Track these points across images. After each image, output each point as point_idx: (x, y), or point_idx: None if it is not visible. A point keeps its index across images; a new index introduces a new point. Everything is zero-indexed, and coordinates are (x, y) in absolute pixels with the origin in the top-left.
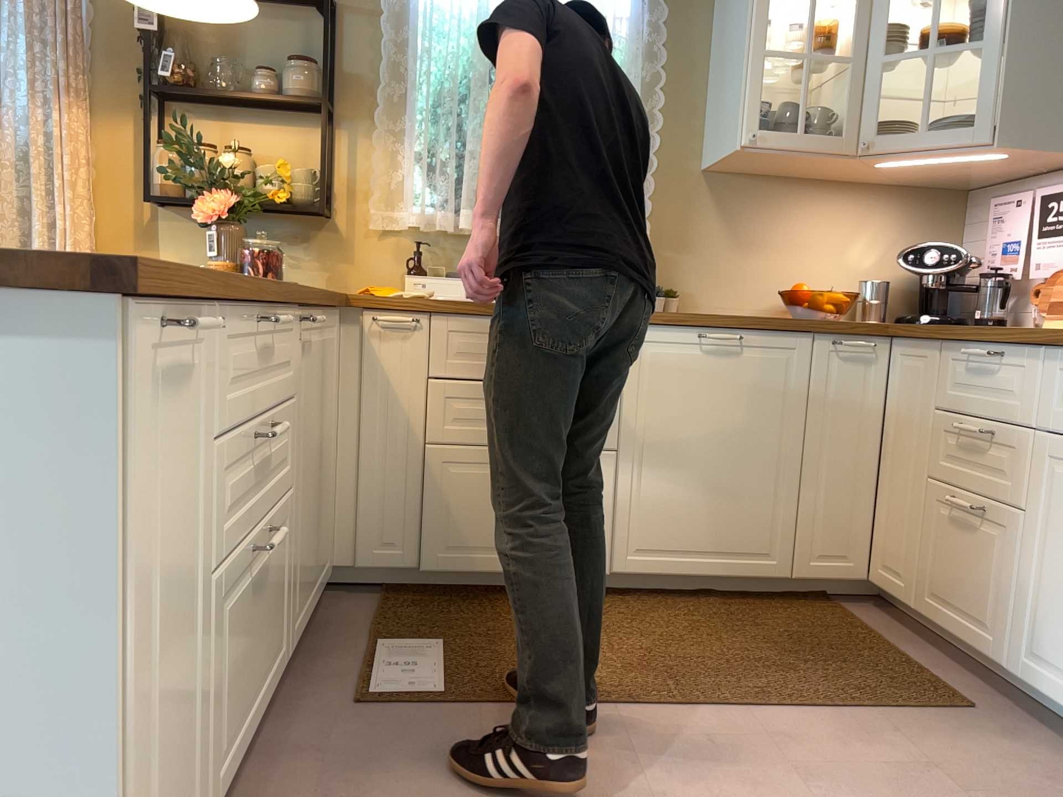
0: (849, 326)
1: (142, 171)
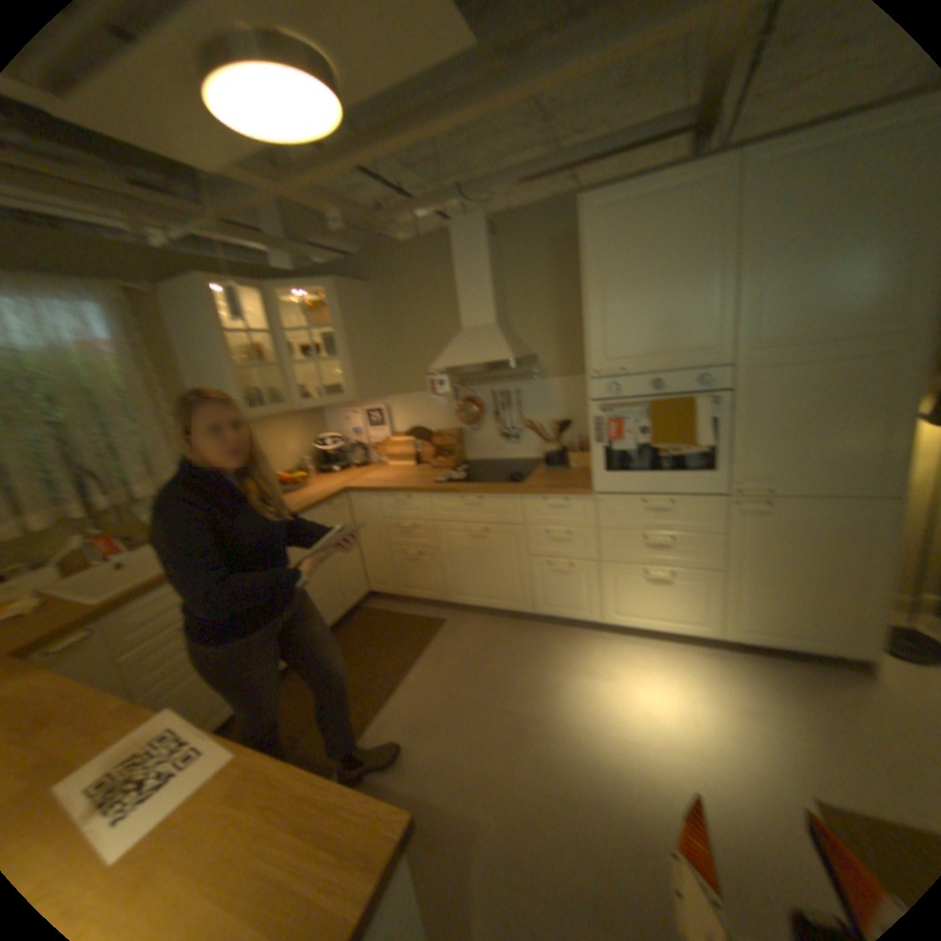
0: (334, 497)
1: None
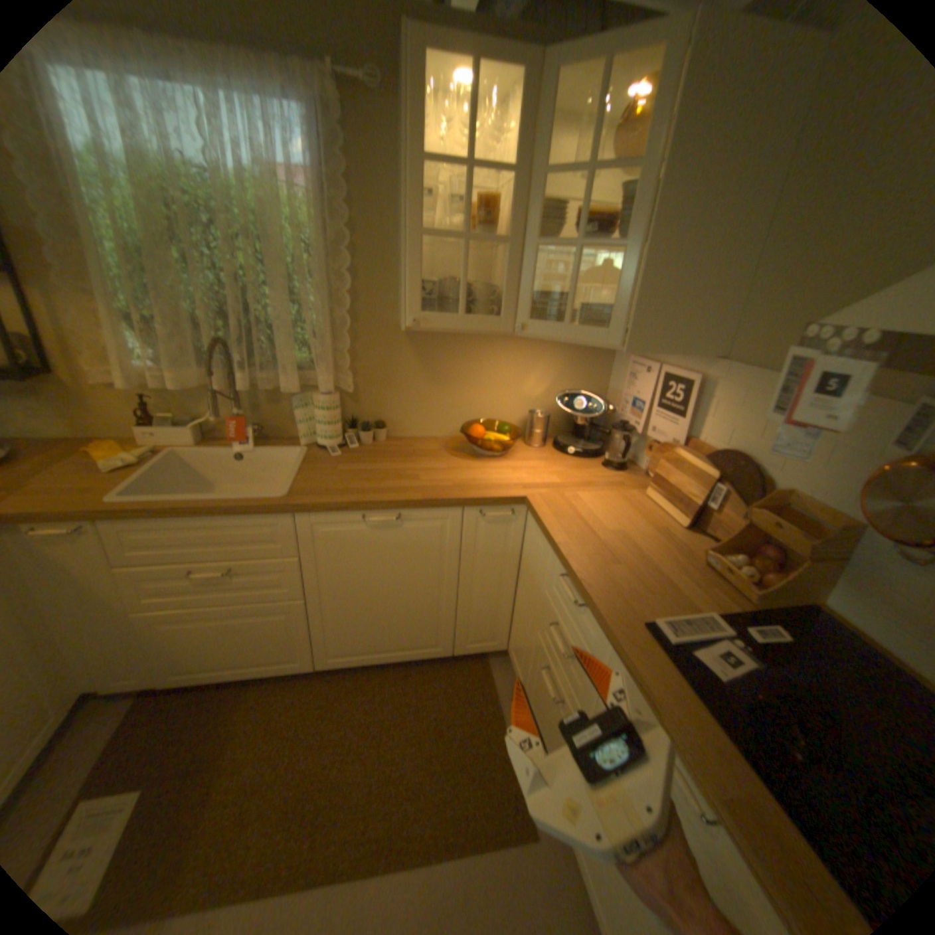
0: (491, 501)
1: None
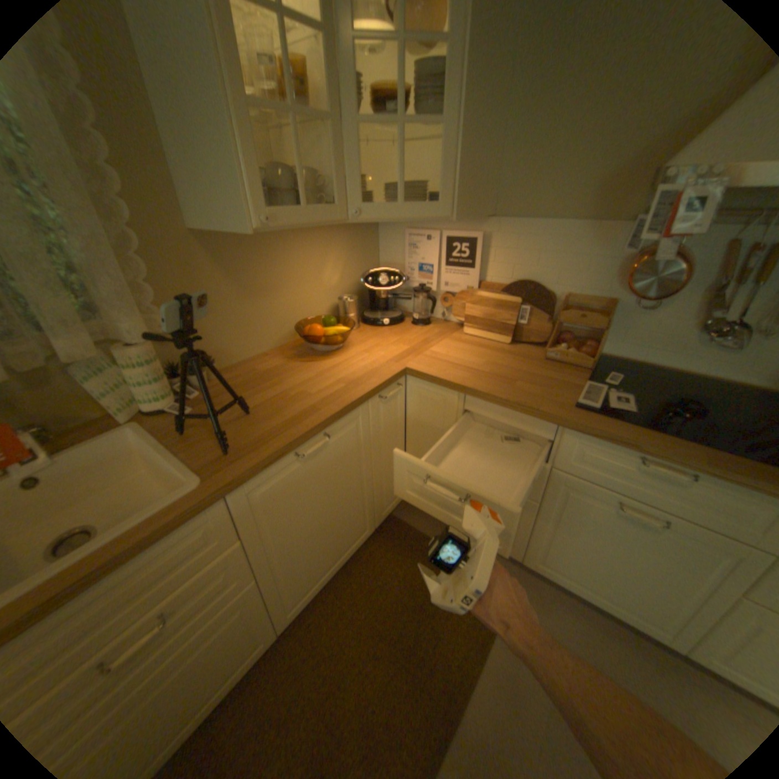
0: (387, 383)
1: None
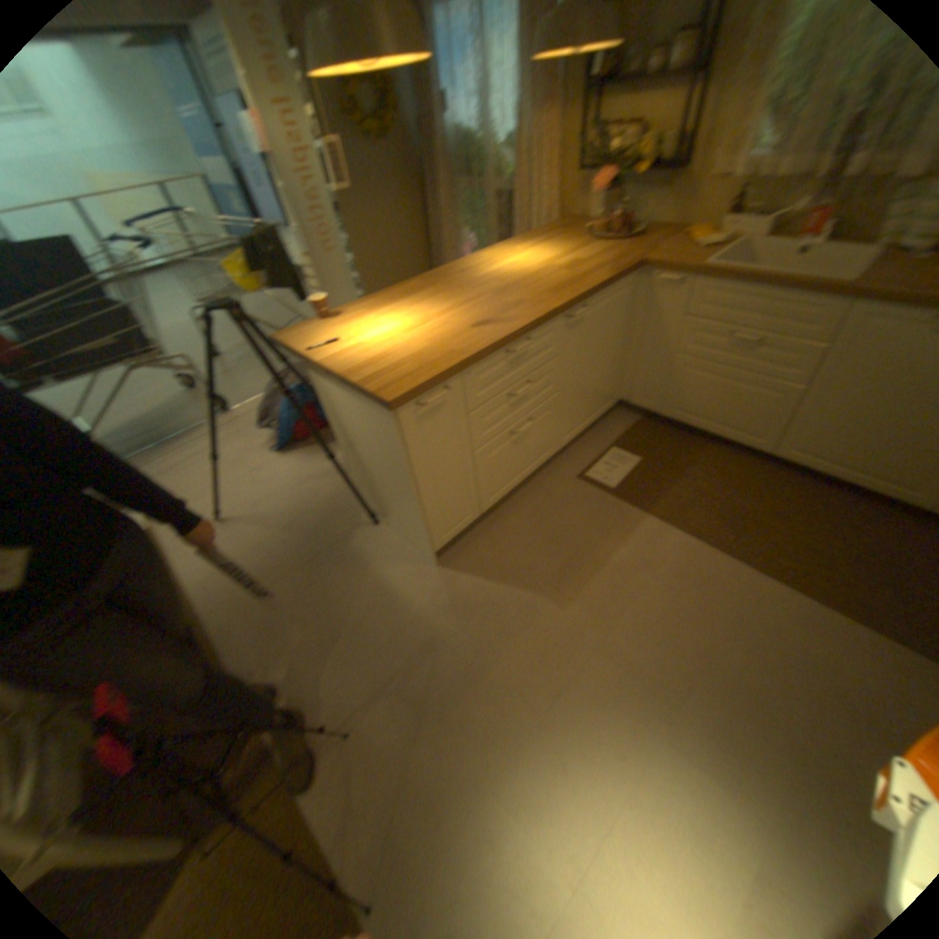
0: None
1: (585, 140)
